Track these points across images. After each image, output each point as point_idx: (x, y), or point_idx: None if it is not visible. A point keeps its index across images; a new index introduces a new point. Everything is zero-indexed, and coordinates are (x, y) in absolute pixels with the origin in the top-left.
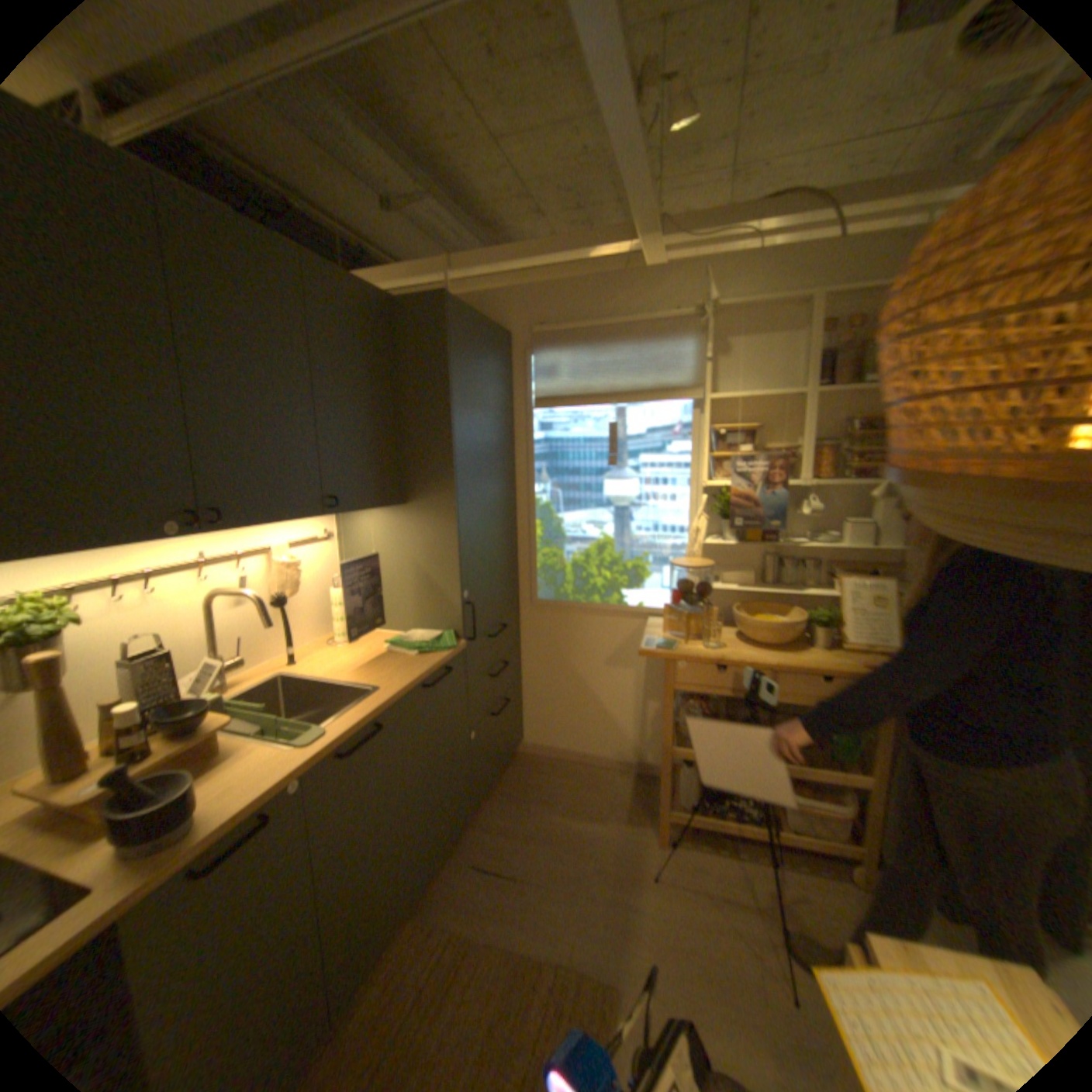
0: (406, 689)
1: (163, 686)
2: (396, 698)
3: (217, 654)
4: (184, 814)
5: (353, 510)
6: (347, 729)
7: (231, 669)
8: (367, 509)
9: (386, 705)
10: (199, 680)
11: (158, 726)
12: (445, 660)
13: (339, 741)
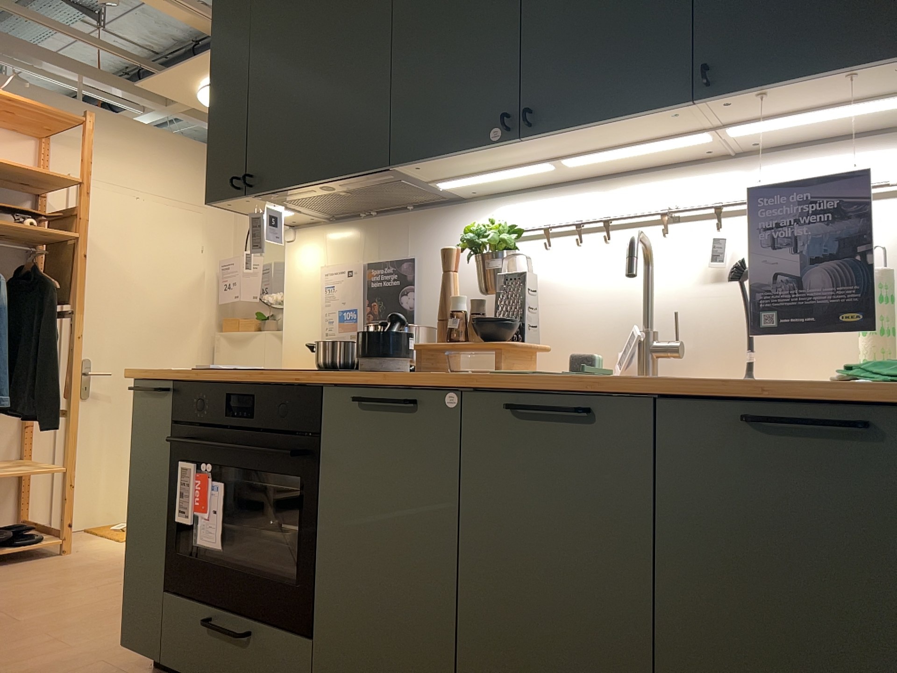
0: (671, 385)
1: (523, 306)
2: (642, 387)
3: (661, 330)
4: (386, 359)
5: (799, 88)
6: (543, 384)
7: (677, 358)
8: (832, 79)
9: (614, 386)
10: (627, 350)
11: (478, 325)
12: (849, 390)
13: (511, 383)
